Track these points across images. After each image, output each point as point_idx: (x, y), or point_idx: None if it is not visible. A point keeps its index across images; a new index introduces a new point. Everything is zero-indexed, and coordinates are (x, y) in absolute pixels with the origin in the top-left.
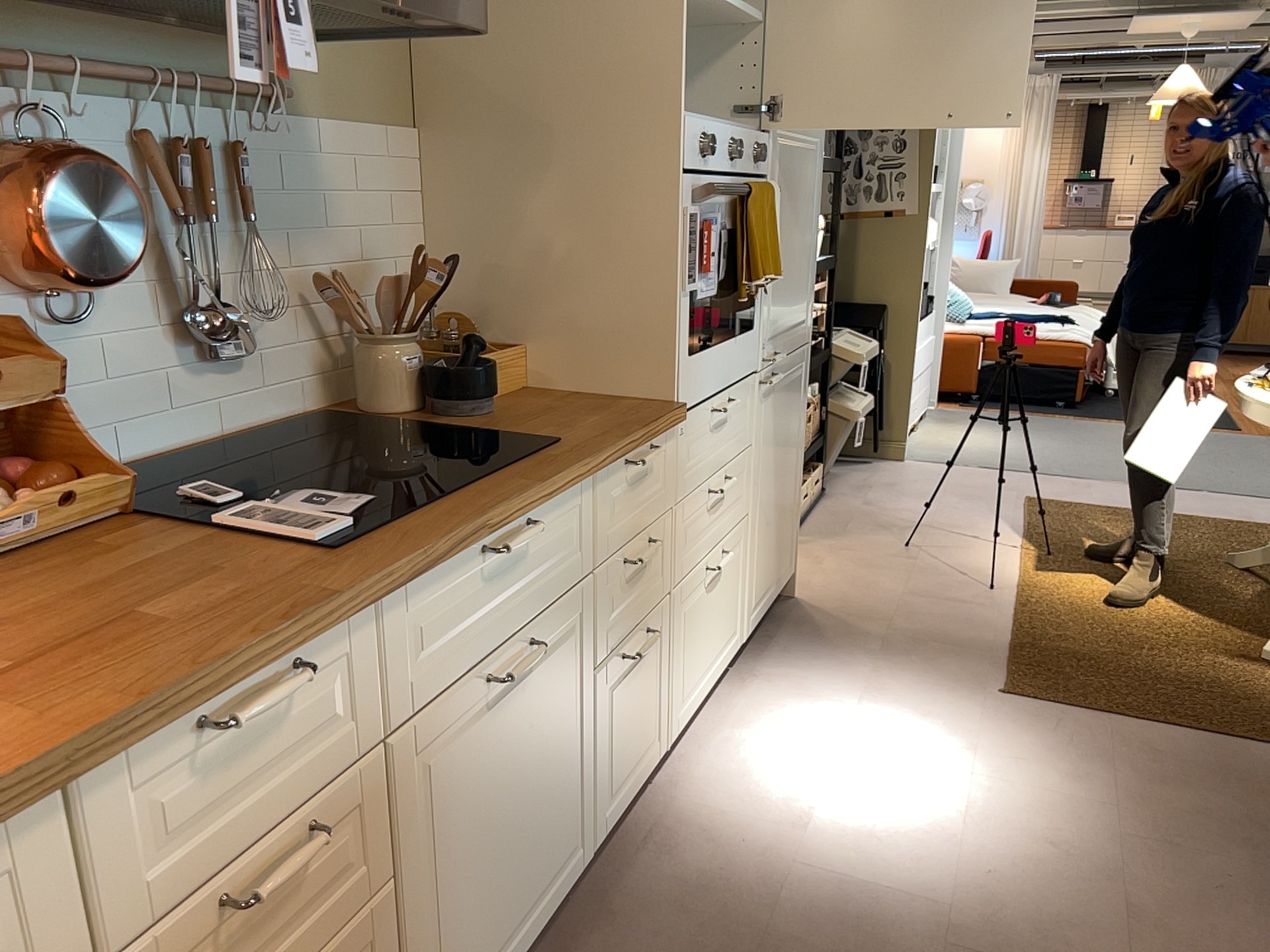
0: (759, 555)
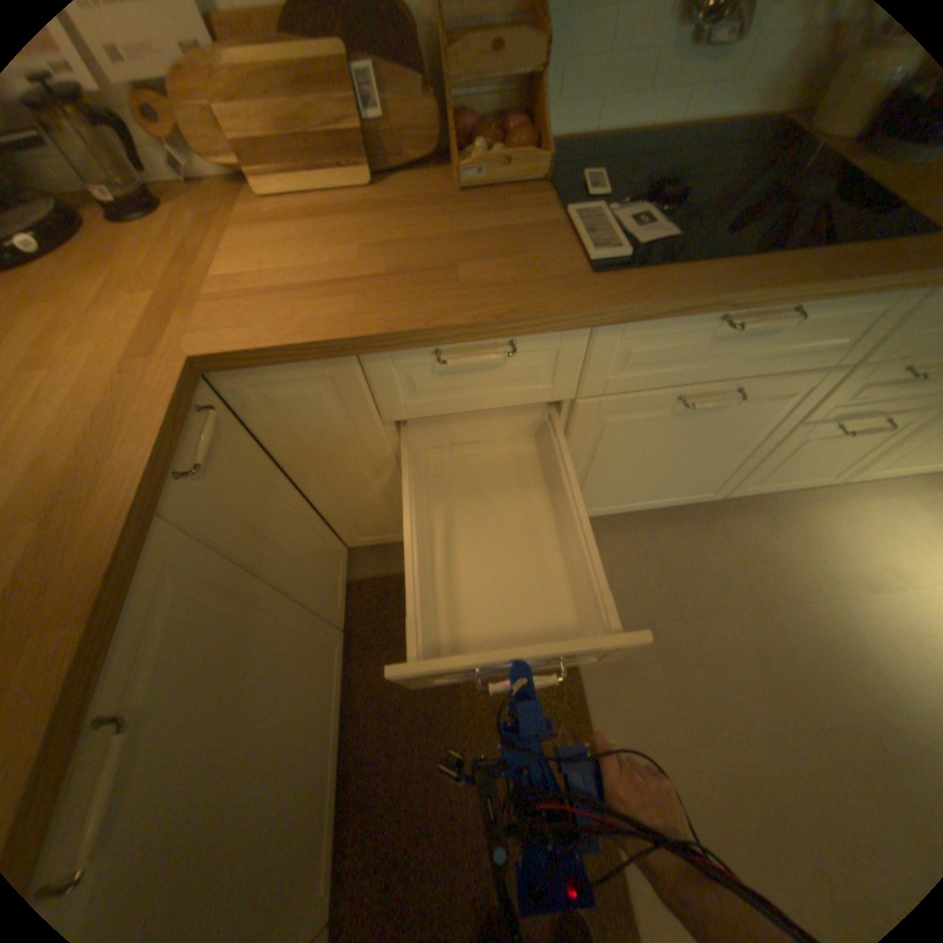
0: None
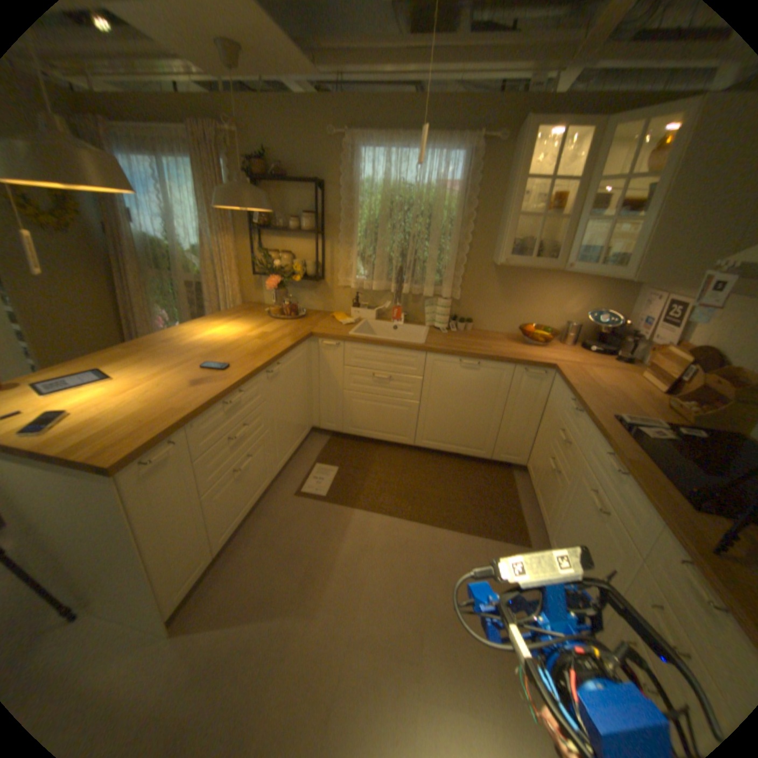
0: None
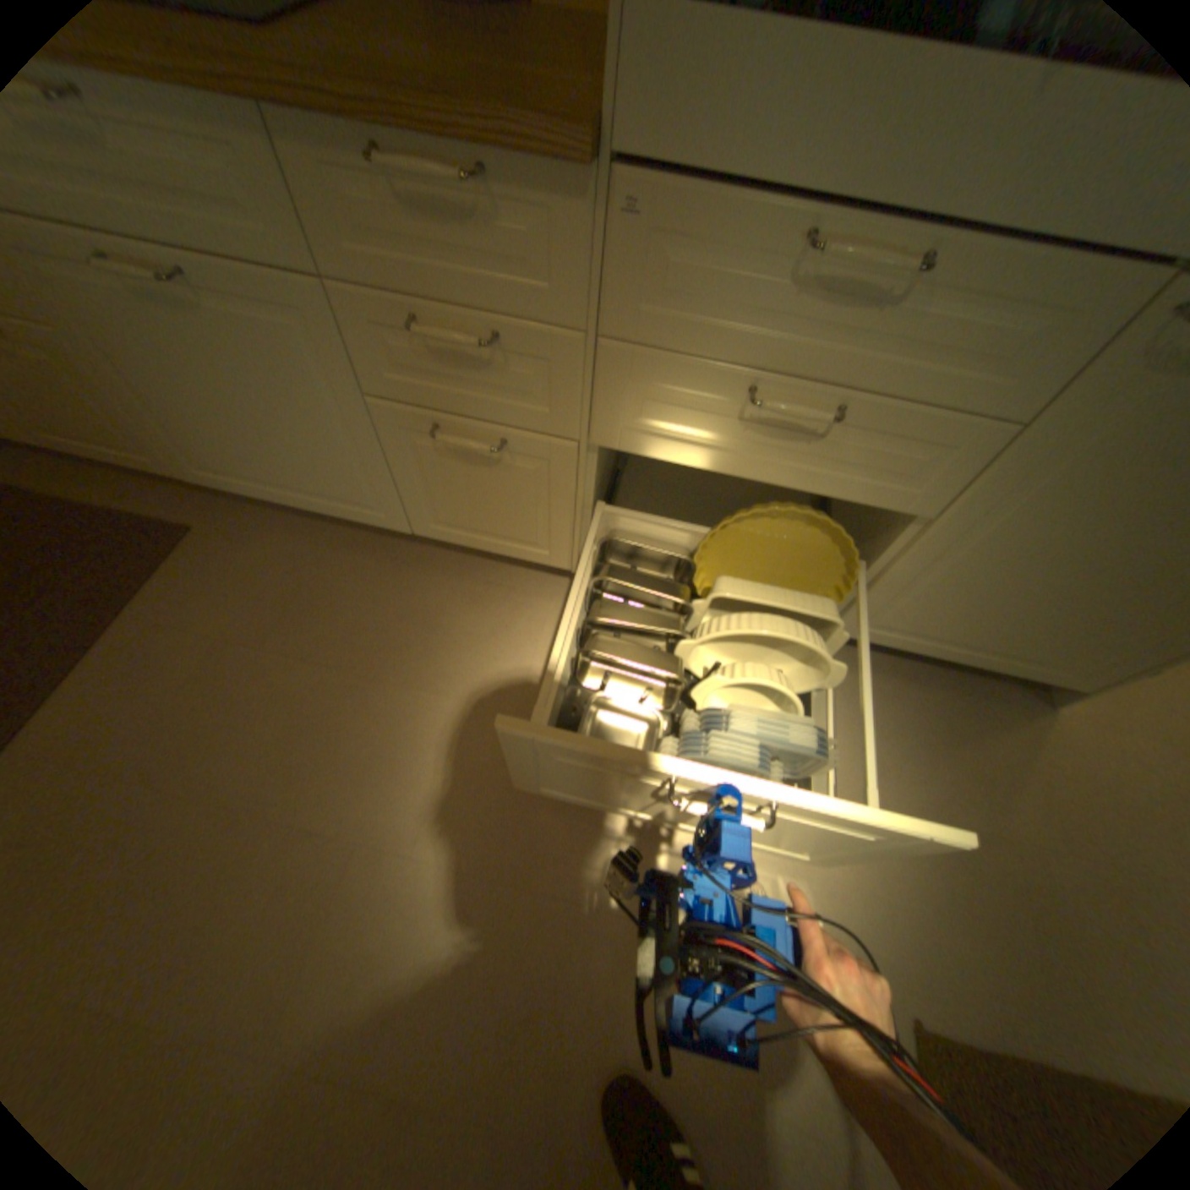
0: (940, 592)
